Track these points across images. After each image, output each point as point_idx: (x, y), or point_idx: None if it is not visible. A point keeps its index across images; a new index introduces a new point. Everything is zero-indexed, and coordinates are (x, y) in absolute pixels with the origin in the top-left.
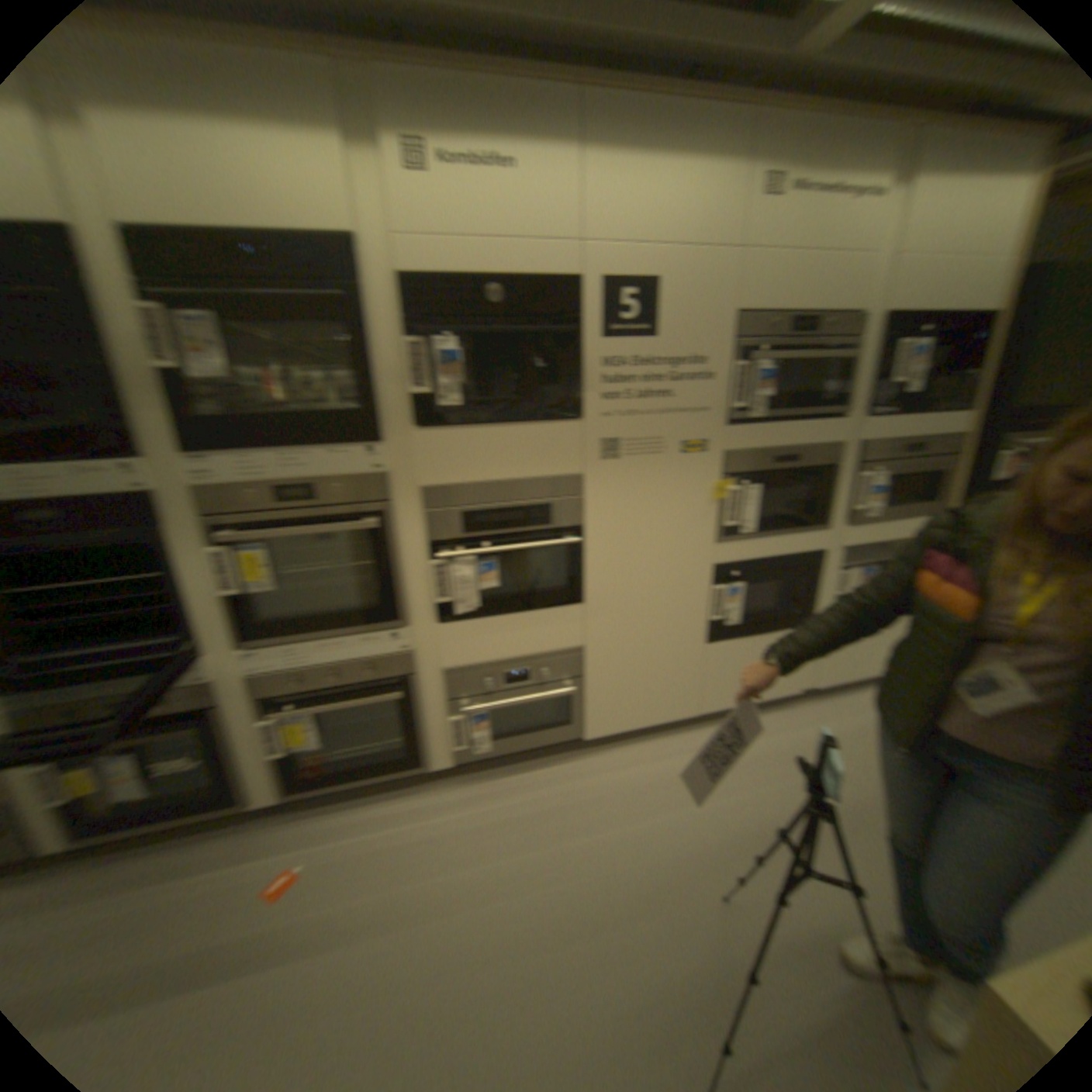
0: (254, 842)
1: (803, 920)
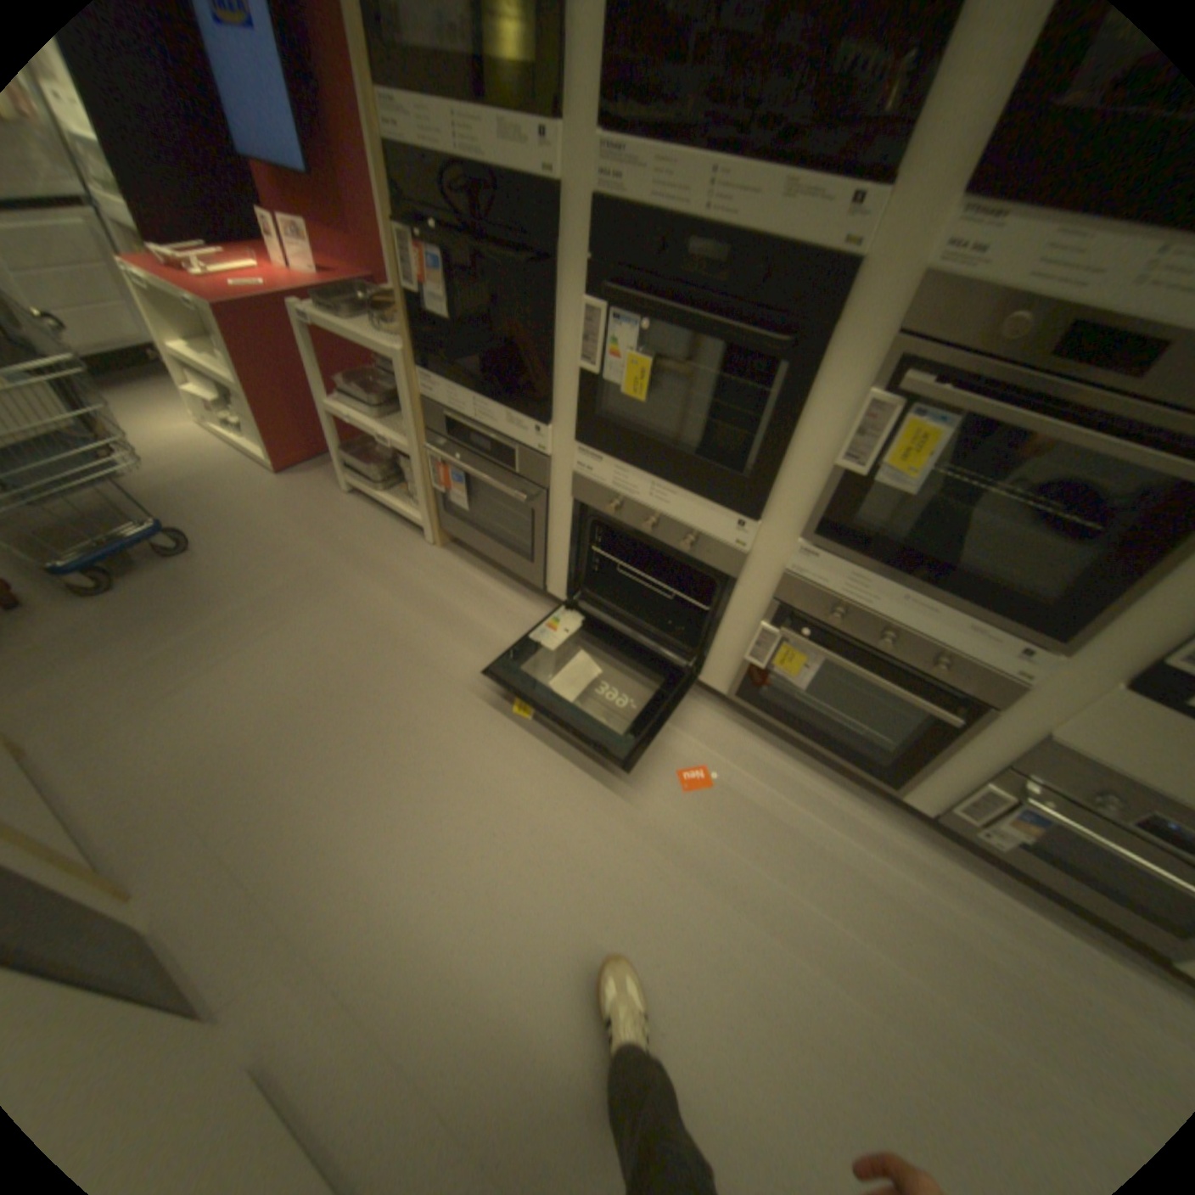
0: (697, 712)
1: None
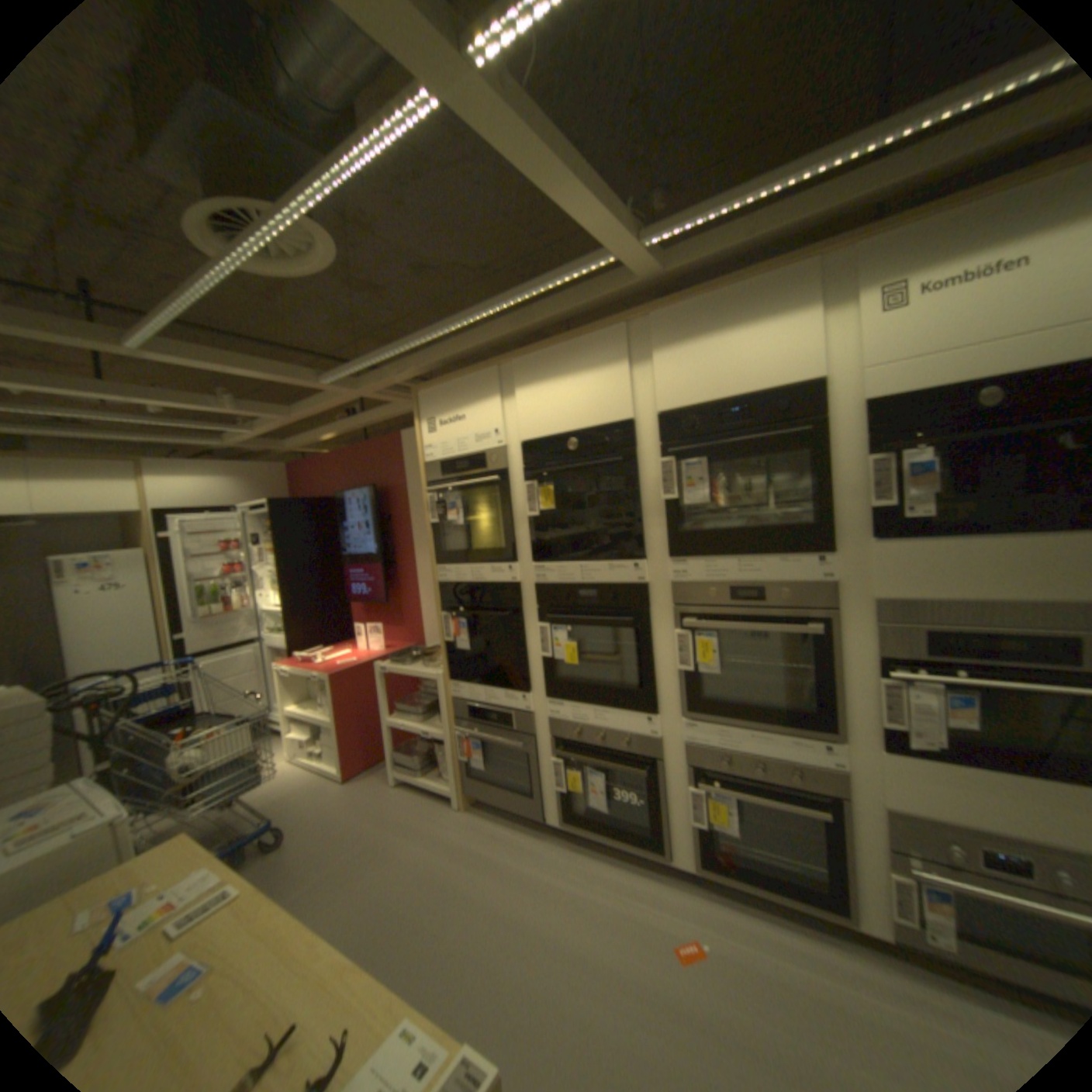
0: (680, 900)
1: None
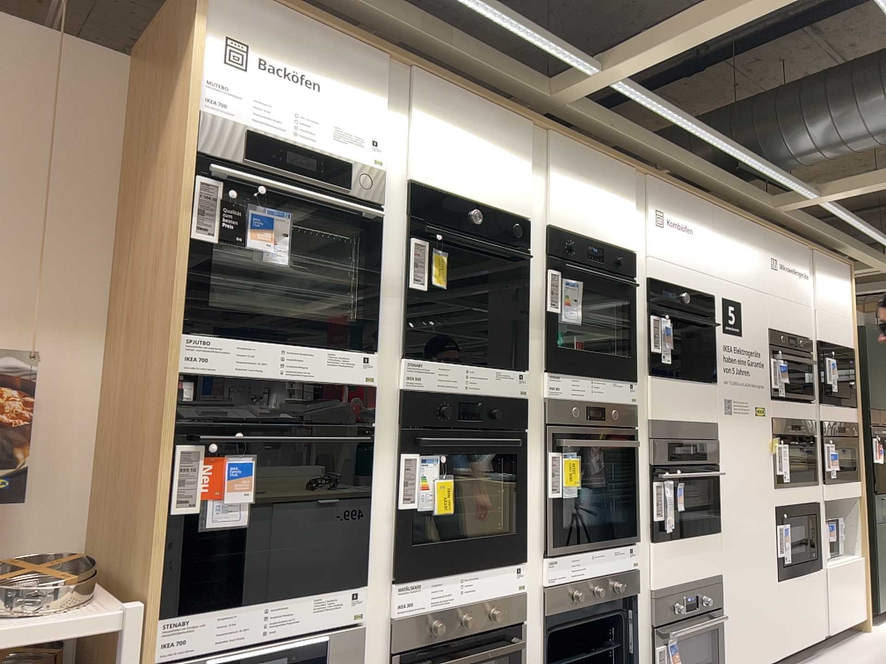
0: None
1: None
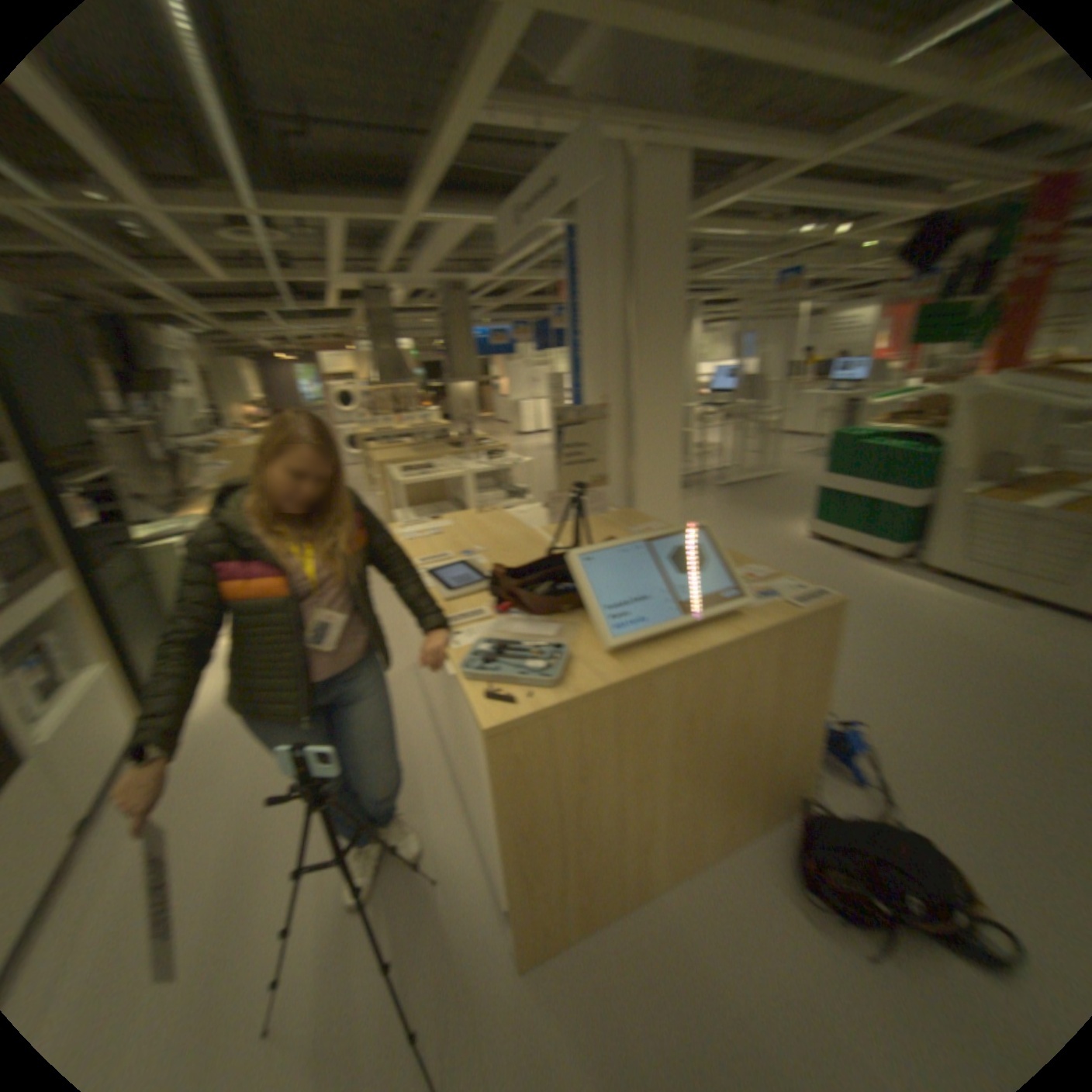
0: None
1: (302, 945)
